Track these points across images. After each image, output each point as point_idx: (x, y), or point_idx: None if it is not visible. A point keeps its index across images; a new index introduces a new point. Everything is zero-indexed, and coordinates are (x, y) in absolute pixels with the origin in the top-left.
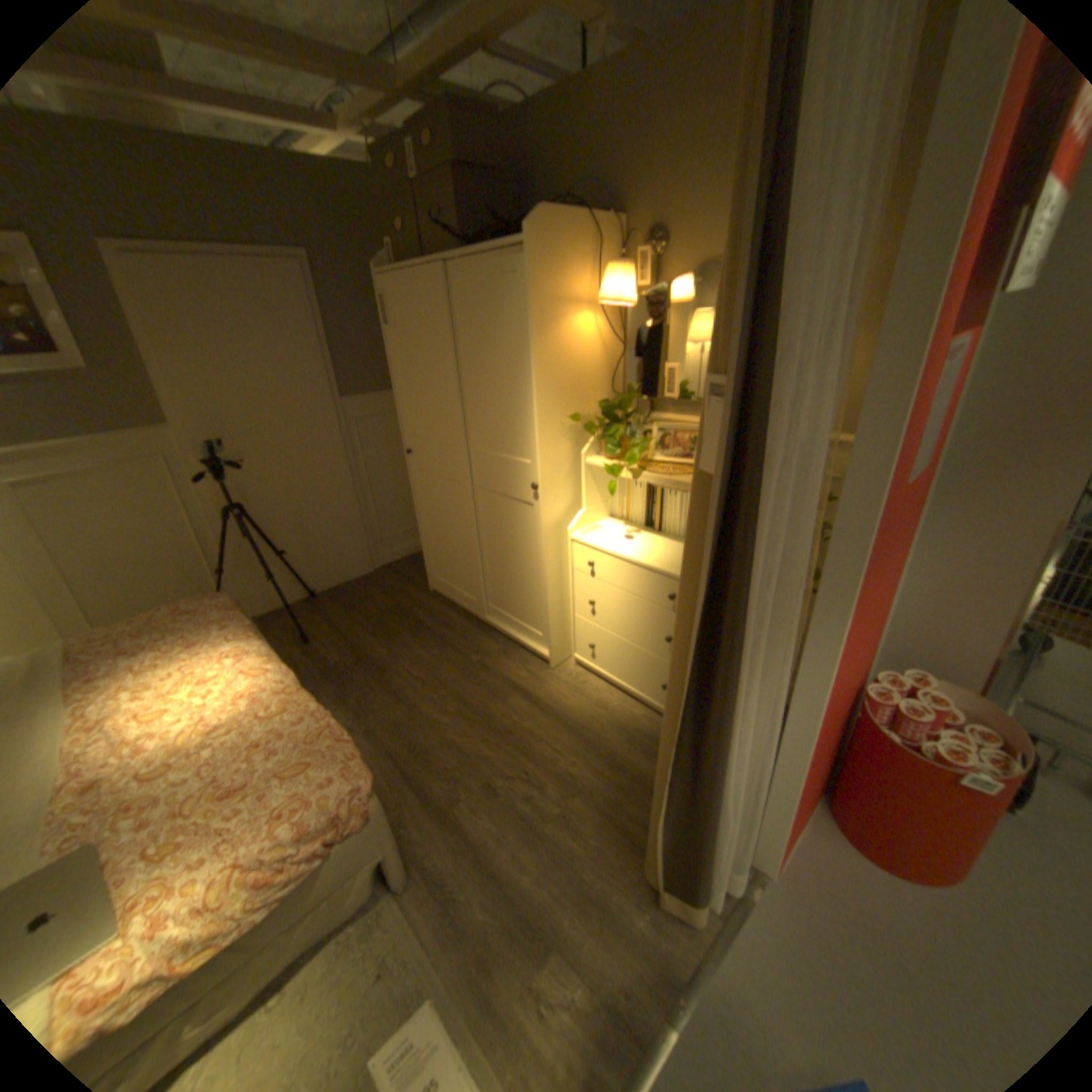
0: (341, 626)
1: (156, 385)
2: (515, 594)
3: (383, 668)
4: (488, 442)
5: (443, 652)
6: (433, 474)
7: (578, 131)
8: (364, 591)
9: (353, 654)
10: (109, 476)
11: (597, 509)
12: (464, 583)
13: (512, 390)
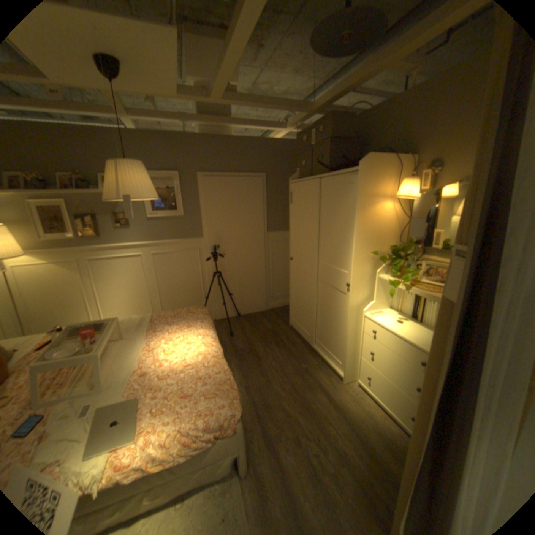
0: (247, 332)
1: (203, 223)
2: (331, 338)
3: (261, 357)
4: (328, 259)
5: (289, 358)
6: (300, 270)
7: (396, 118)
8: (260, 318)
9: (249, 347)
10: (181, 254)
11: (383, 302)
12: (306, 325)
13: (343, 236)
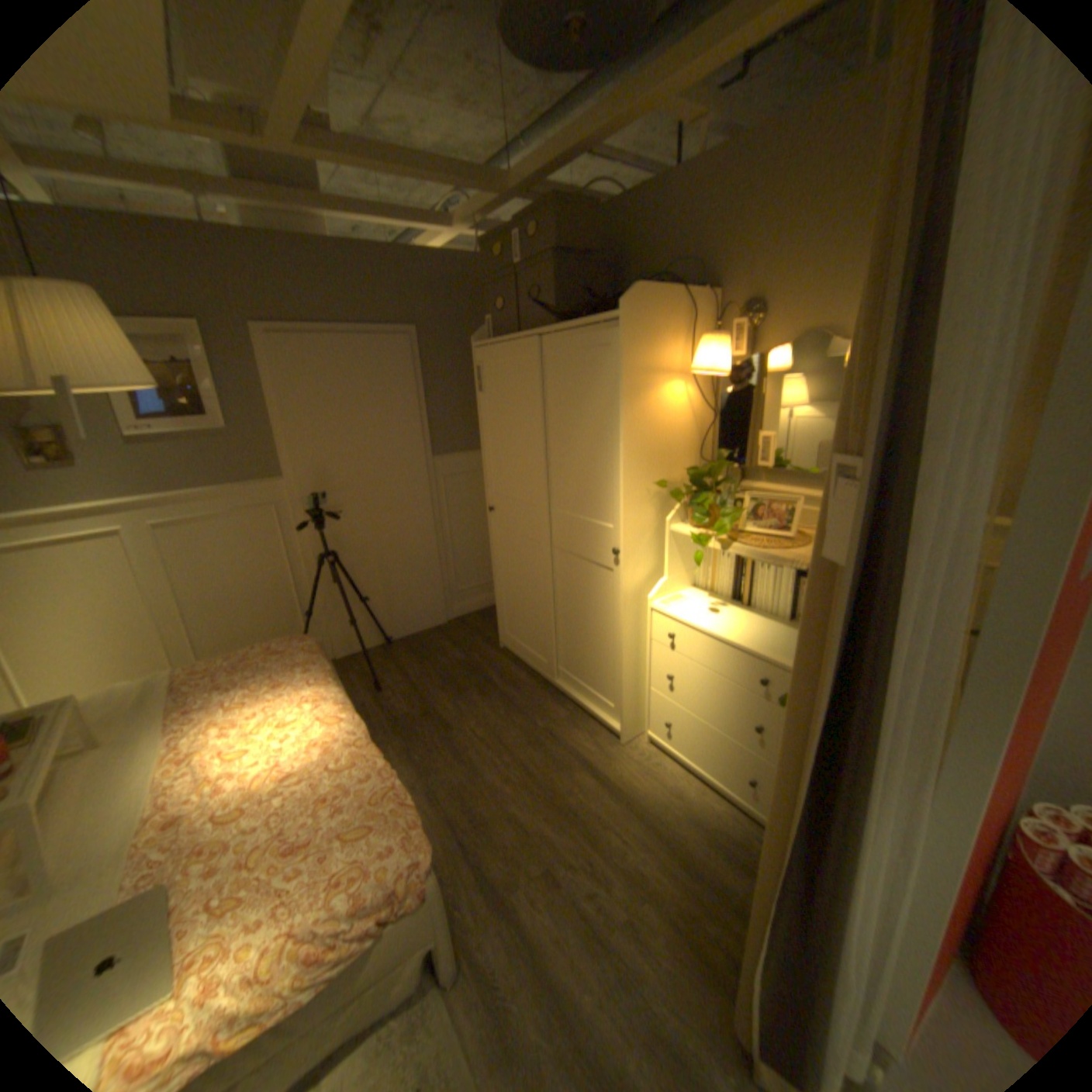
0: (412, 675)
1: (278, 443)
2: (588, 660)
3: (449, 724)
4: (571, 504)
5: (509, 714)
6: (513, 532)
7: (676, 215)
8: (437, 642)
9: (421, 706)
10: (229, 521)
11: (680, 577)
12: (535, 643)
13: (598, 455)
